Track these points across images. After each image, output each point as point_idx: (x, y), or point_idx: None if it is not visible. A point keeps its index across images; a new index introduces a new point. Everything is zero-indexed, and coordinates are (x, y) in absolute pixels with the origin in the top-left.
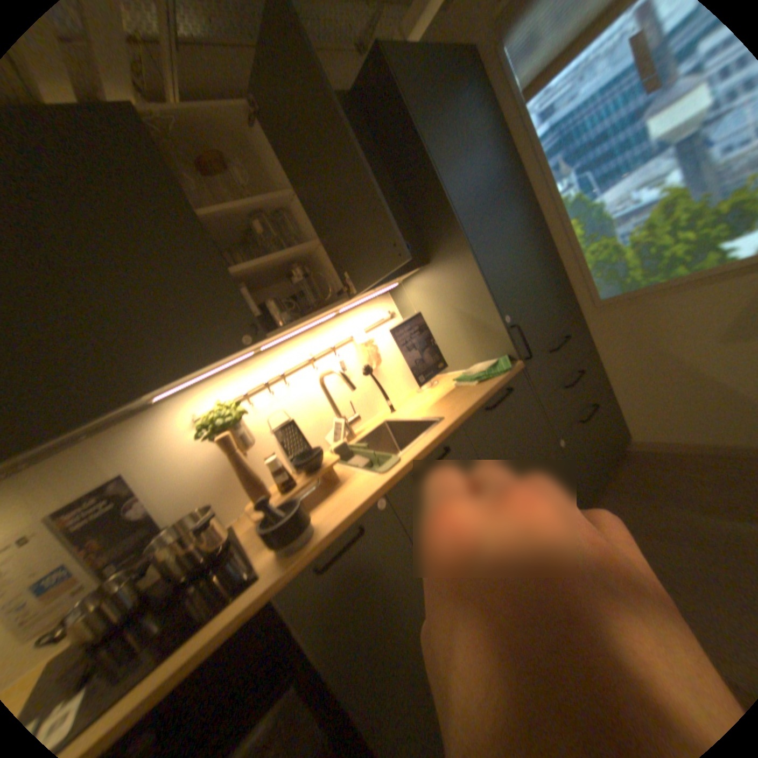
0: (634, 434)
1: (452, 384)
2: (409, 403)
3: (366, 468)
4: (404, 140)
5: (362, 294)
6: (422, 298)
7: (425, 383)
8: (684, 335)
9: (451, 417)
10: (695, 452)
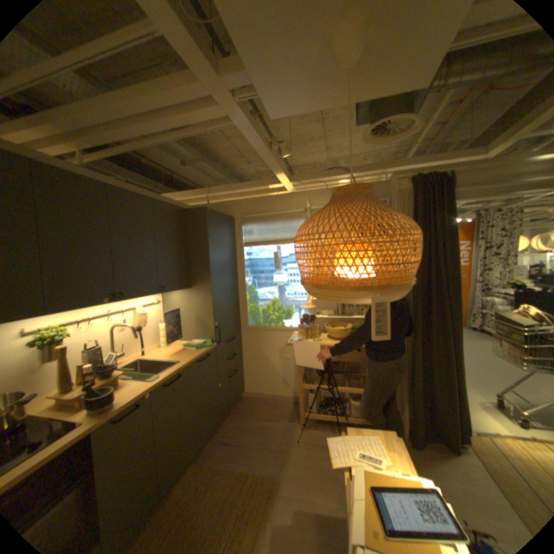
0: (245, 389)
1: (180, 348)
2: (153, 354)
3: (136, 382)
4: (201, 242)
5: (158, 293)
6: (179, 302)
7: (164, 345)
8: (269, 348)
9: (183, 363)
10: (263, 398)
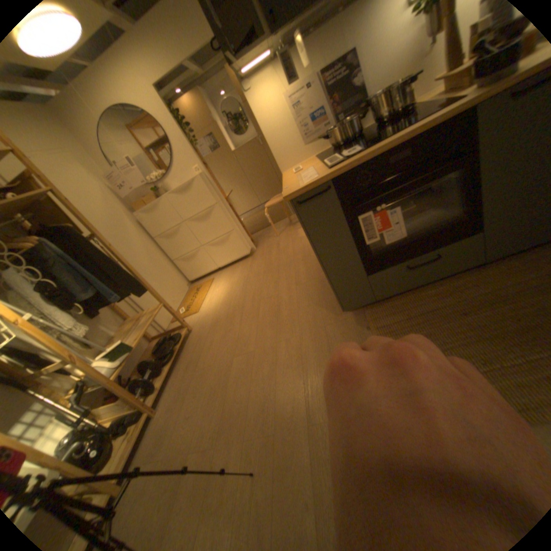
0: None
1: None
2: None
3: None
4: None
5: None
6: None
7: None
8: None
9: None
10: None
